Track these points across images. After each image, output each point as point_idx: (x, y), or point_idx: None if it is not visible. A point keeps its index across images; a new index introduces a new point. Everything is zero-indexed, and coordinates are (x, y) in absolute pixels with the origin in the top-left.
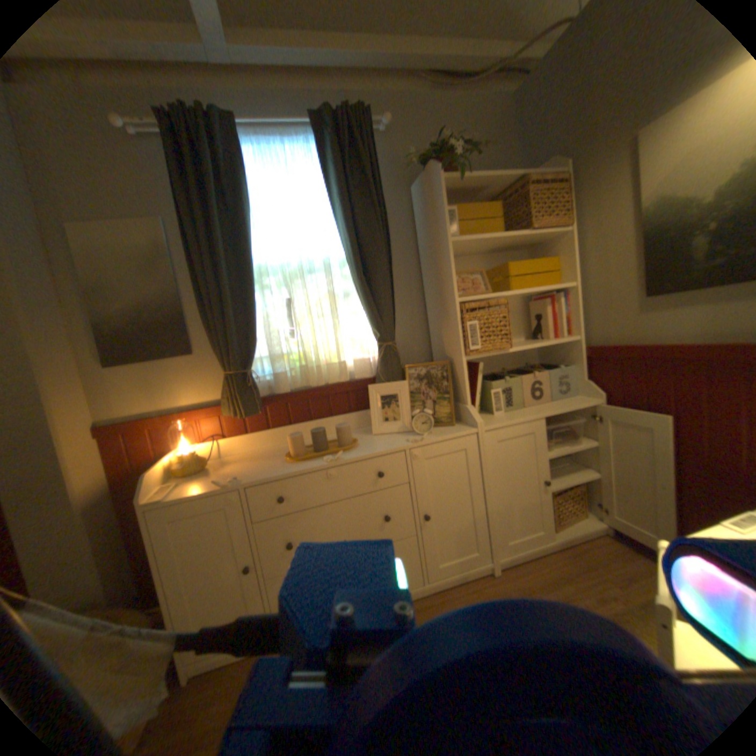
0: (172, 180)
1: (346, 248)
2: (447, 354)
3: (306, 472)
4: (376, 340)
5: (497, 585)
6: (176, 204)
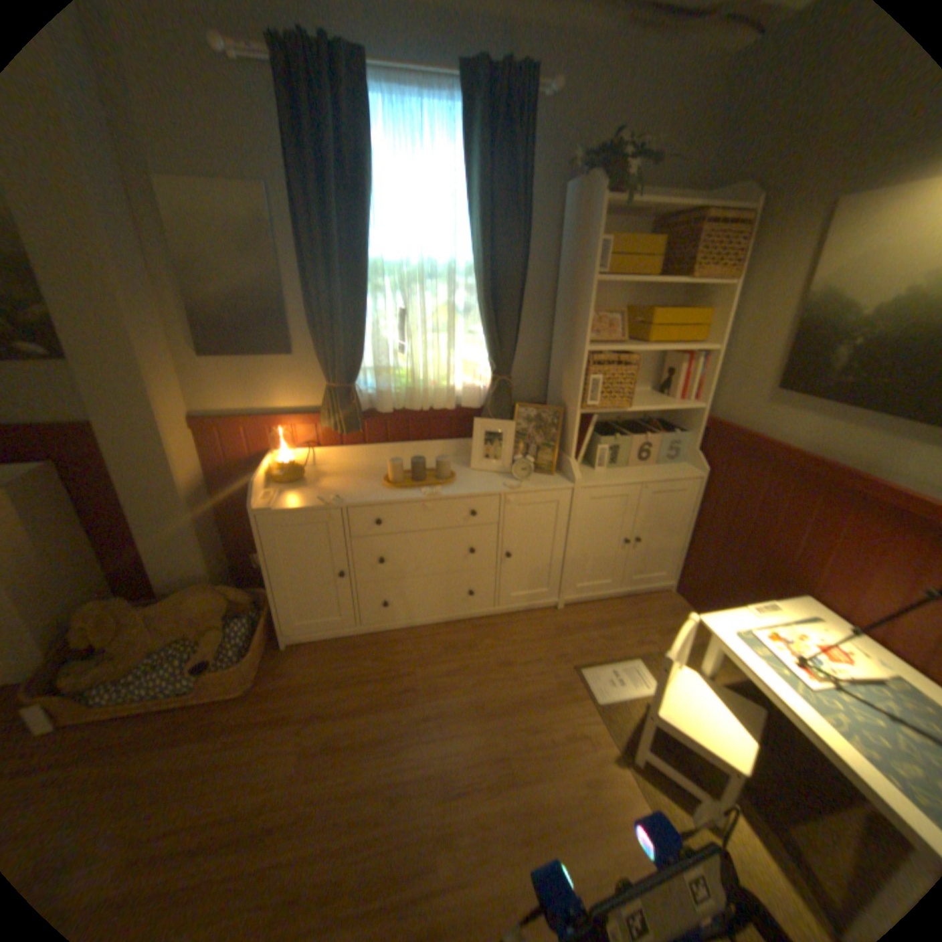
0: (281, 142)
1: (476, 259)
2: (561, 399)
3: (403, 502)
4: (490, 370)
5: (556, 617)
6: (285, 176)
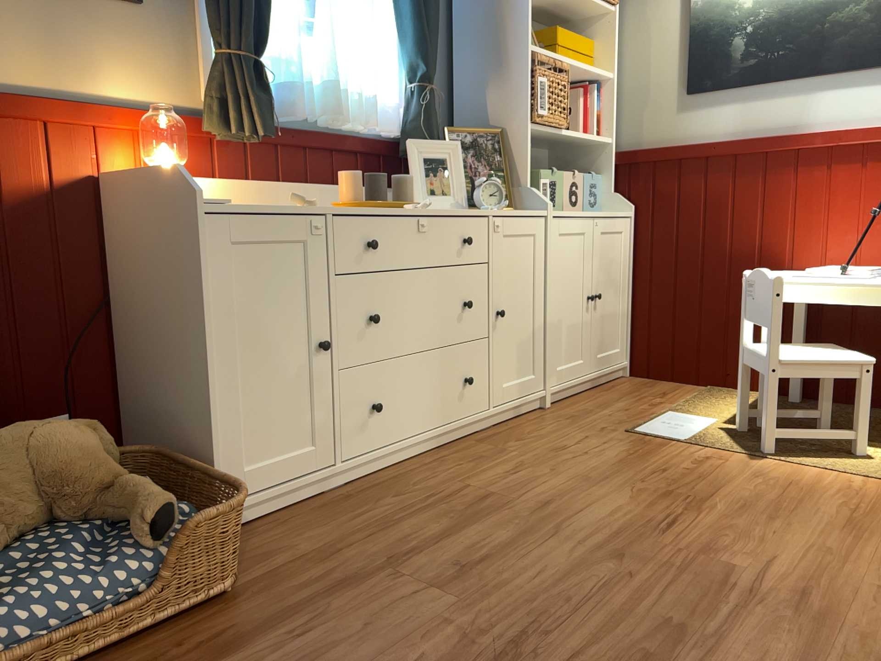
0: None
1: None
2: (491, 124)
3: (396, 215)
4: (409, 81)
5: (552, 412)
6: None
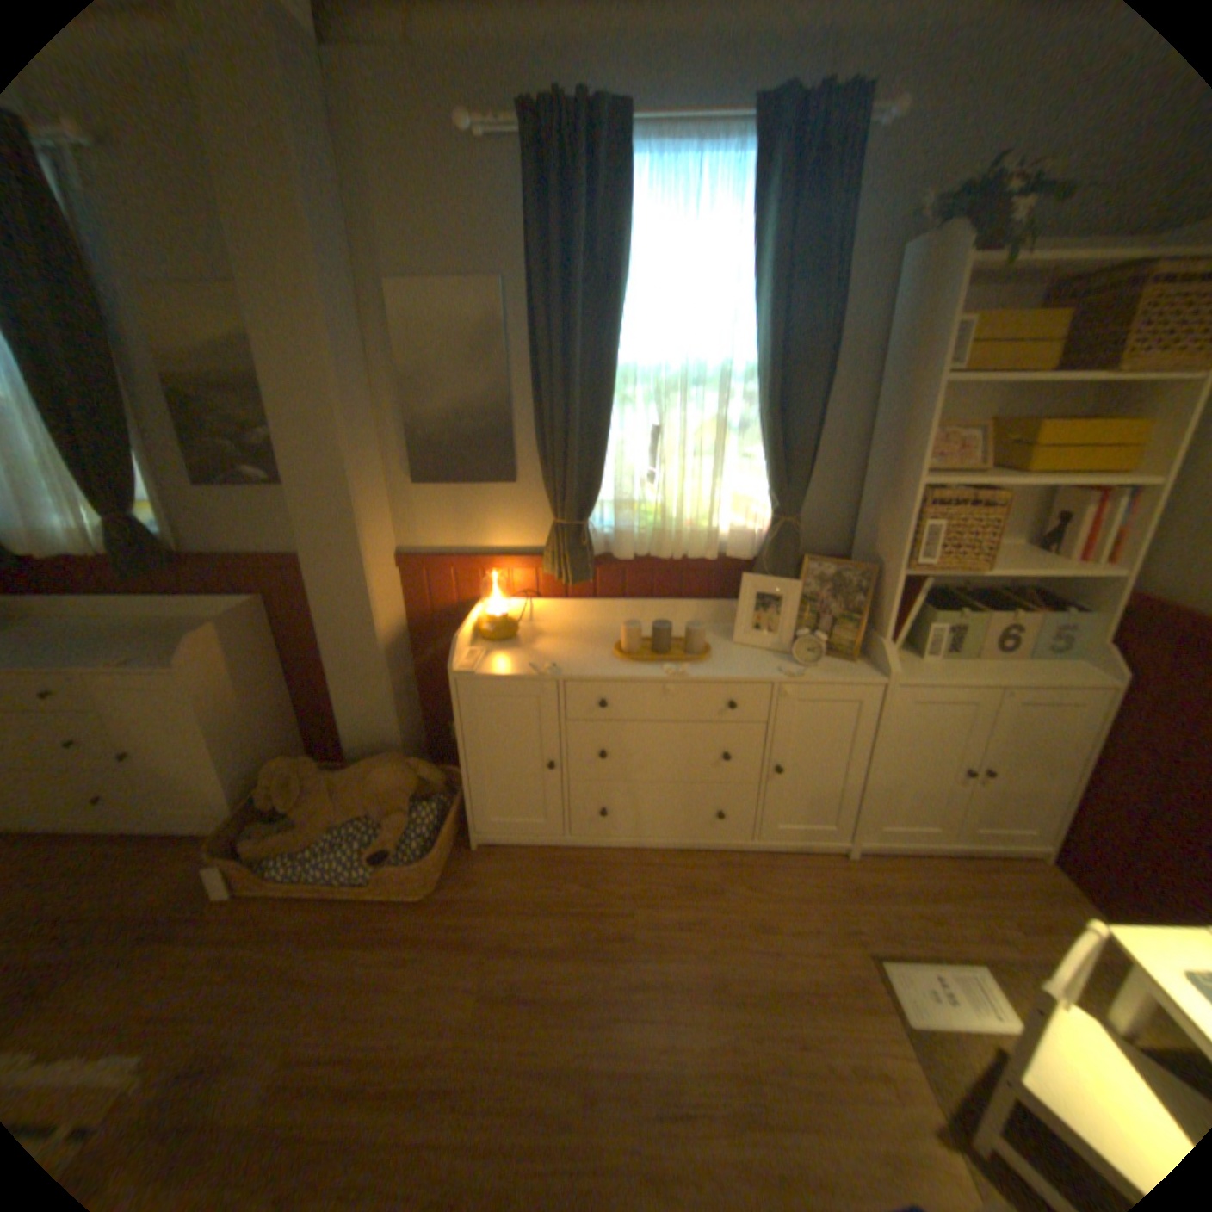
0: (524, 227)
1: (761, 357)
2: (877, 552)
3: (638, 680)
4: (770, 508)
5: (847, 871)
6: (525, 268)
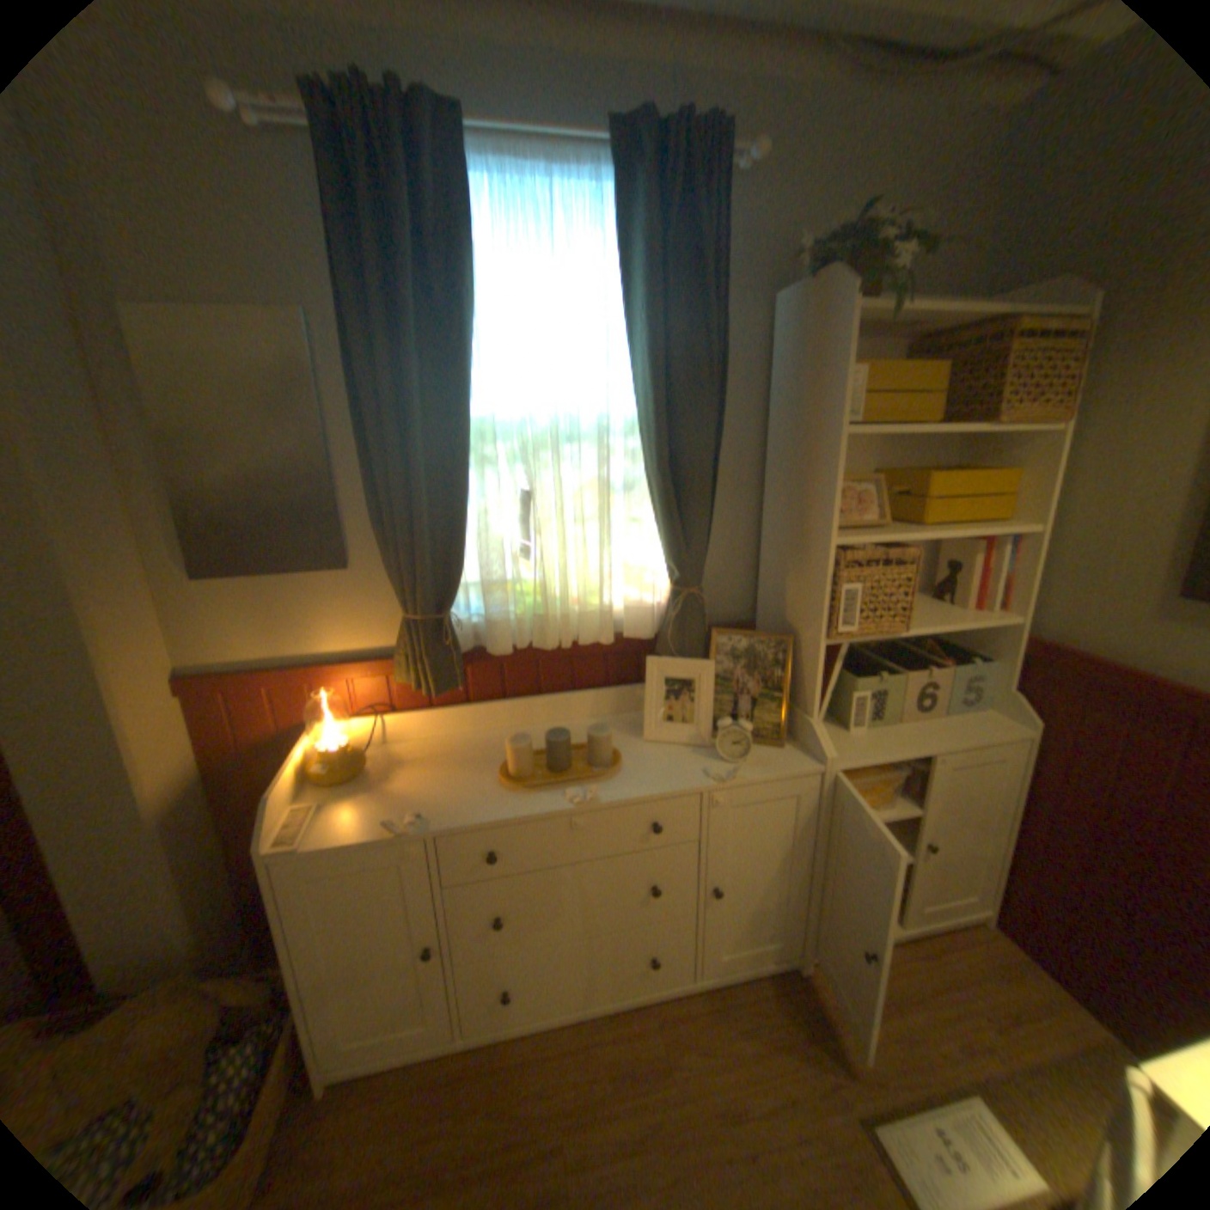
0: (329, 244)
1: (643, 410)
2: (788, 619)
3: (536, 818)
4: (669, 578)
5: (804, 993)
6: (335, 295)
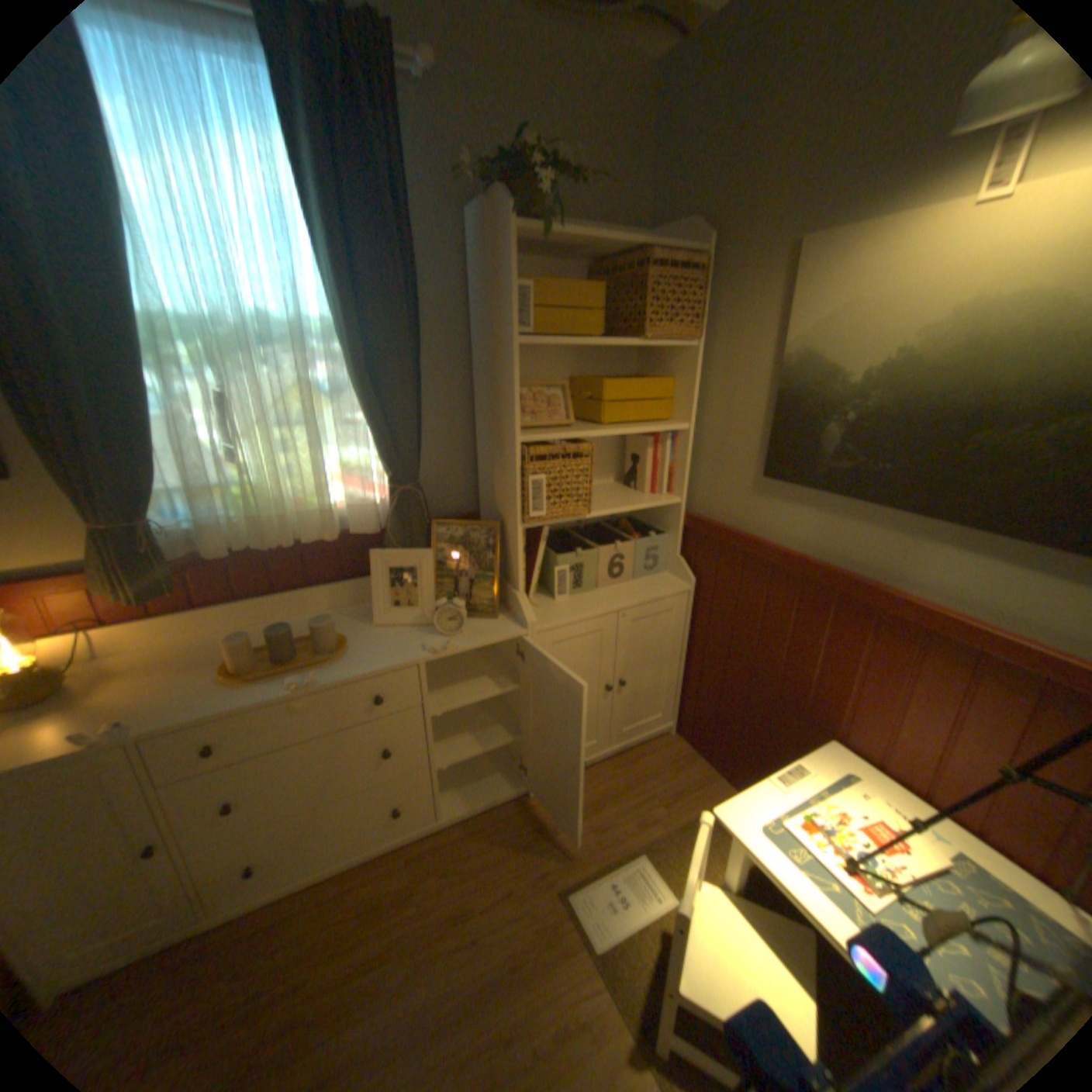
0: None
1: (335, 314)
2: (498, 509)
3: (252, 708)
4: (387, 476)
5: (529, 810)
6: None
